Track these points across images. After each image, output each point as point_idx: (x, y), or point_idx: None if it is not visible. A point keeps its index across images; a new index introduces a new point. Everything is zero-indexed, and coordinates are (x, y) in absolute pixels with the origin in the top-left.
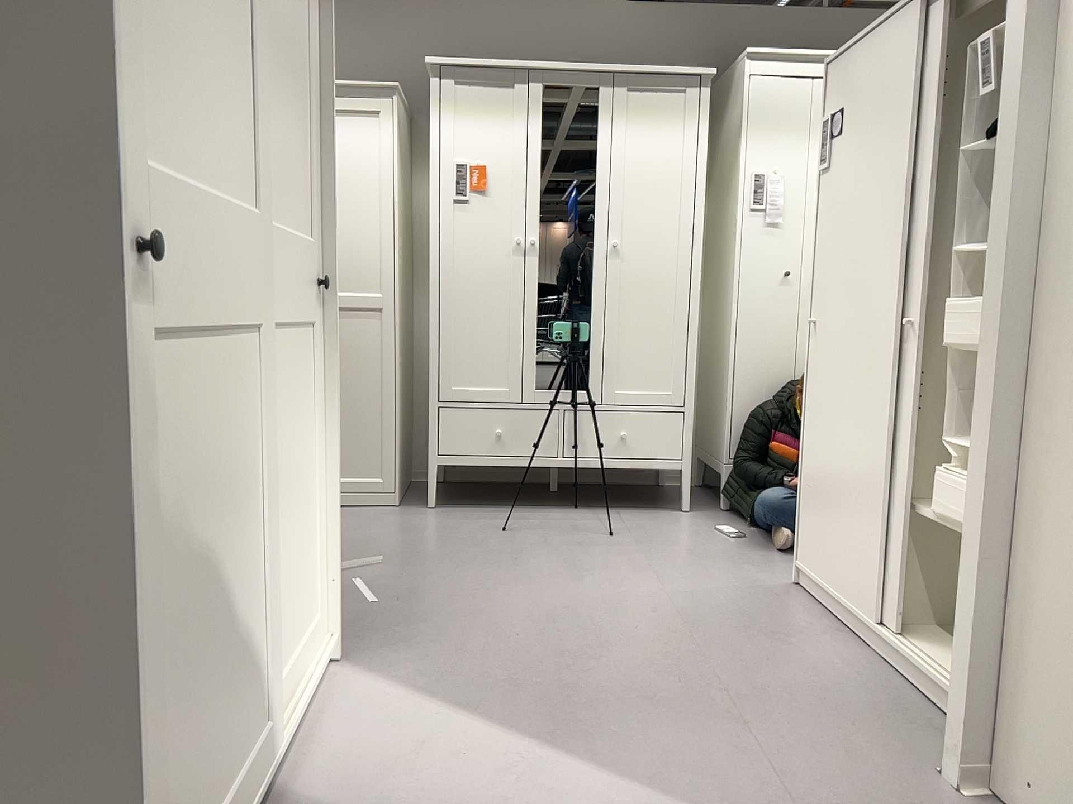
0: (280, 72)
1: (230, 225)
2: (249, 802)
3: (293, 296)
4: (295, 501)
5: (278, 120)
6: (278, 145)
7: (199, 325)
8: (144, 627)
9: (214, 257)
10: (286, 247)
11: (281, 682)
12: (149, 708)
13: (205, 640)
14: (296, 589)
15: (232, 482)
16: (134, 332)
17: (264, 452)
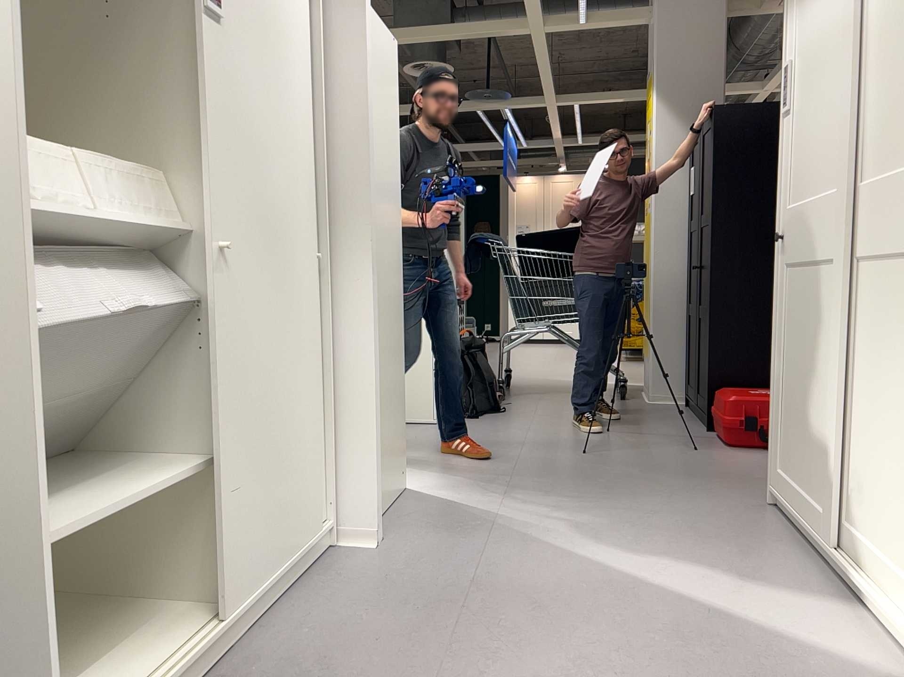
0: (902, 30)
1: (817, 205)
2: (805, 517)
3: (900, 225)
4: (893, 418)
5: (894, 78)
6: (894, 100)
7: (799, 257)
8: (778, 360)
9: (807, 225)
10: (894, 183)
11: (859, 538)
12: (777, 388)
13: (796, 397)
14: (889, 502)
15: (813, 339)
16: (780, 260)
17: (859, 346)
